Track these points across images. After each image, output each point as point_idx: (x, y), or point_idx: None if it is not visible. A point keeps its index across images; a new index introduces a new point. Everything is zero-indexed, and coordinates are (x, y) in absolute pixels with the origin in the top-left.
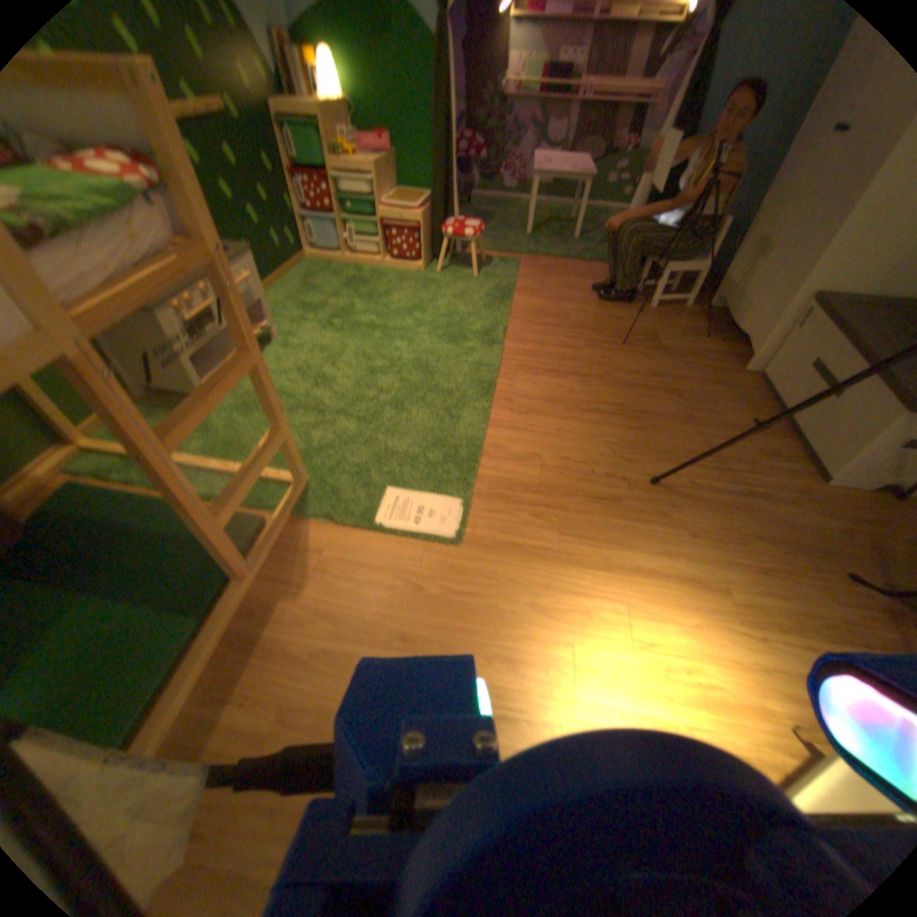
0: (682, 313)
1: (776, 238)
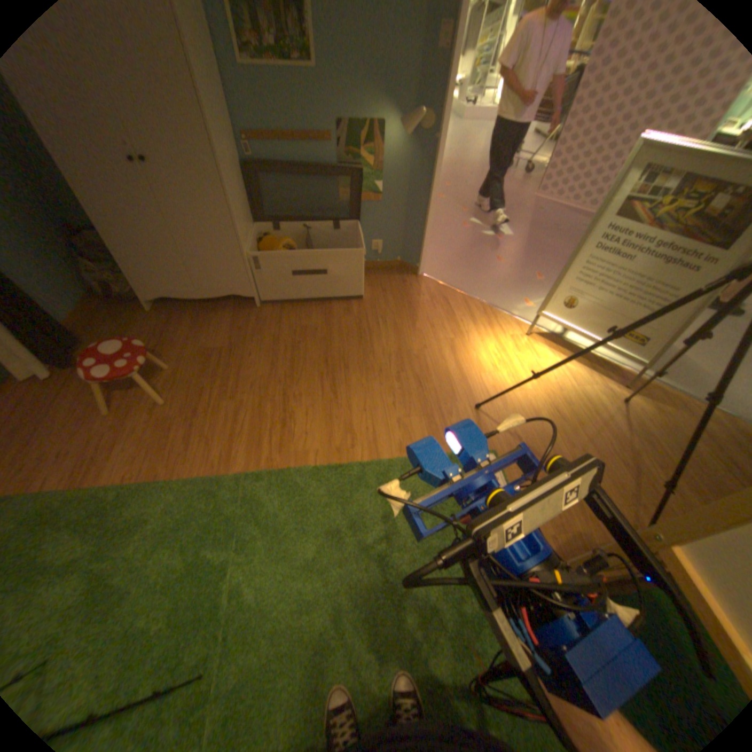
0: (155, 326)
1: (171, 236)
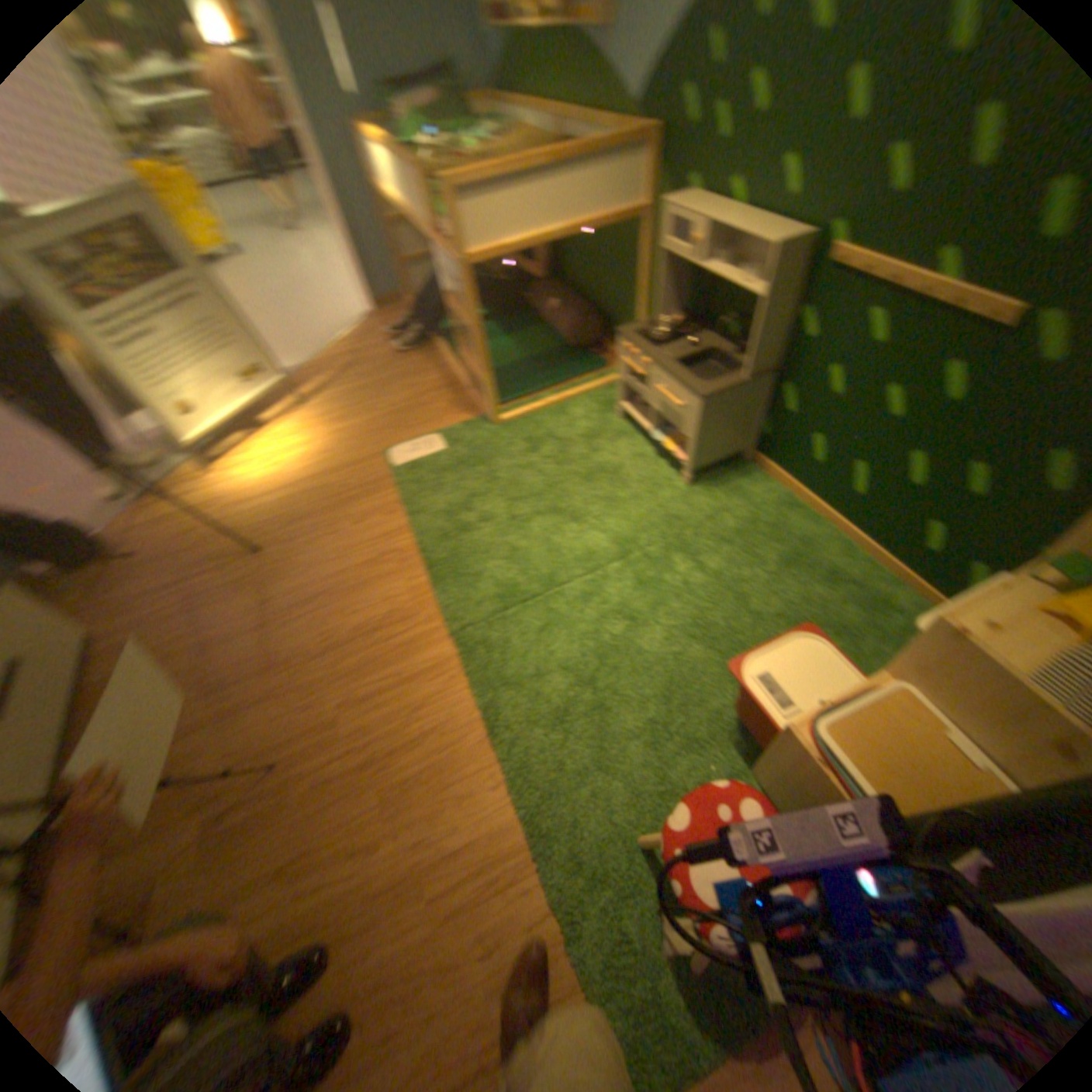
0: None
1: None
